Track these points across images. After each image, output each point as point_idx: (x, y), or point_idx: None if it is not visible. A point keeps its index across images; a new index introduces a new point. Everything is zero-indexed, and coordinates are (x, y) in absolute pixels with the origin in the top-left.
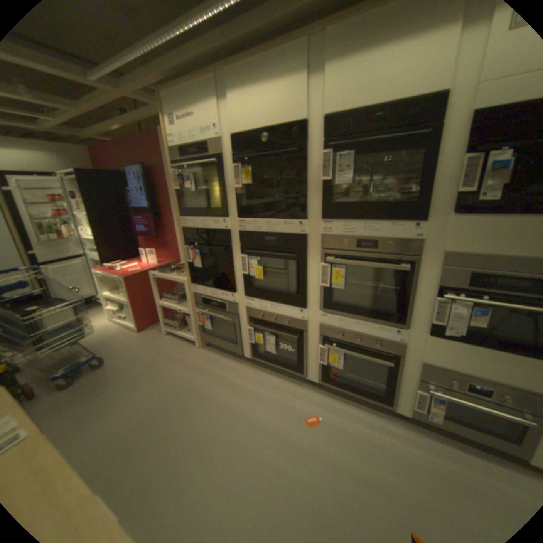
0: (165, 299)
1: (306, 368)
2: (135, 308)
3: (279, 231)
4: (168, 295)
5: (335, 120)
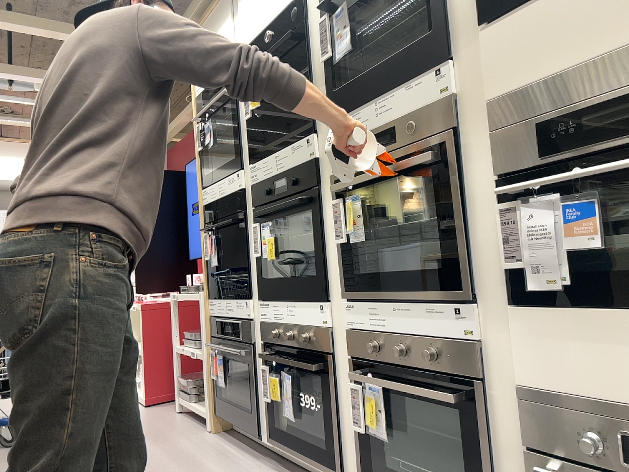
0: (185, 339)
1: (343, 453)
2: (151, 357)
3: (288, 165)
4: (192, 333)
5: None
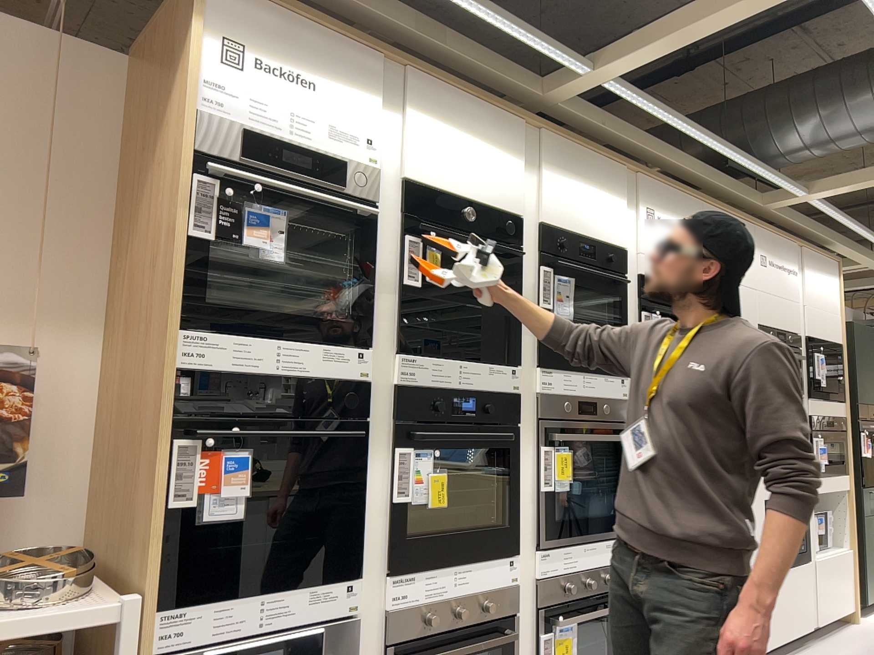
0: None
1: None
2: None
3: (479, 384)
4: None
5: (545, 237)
